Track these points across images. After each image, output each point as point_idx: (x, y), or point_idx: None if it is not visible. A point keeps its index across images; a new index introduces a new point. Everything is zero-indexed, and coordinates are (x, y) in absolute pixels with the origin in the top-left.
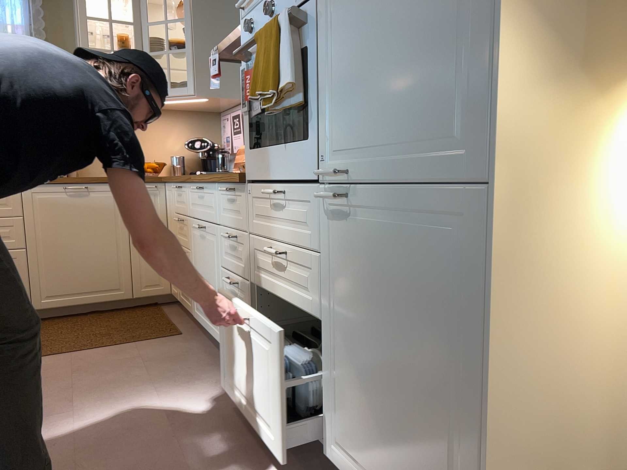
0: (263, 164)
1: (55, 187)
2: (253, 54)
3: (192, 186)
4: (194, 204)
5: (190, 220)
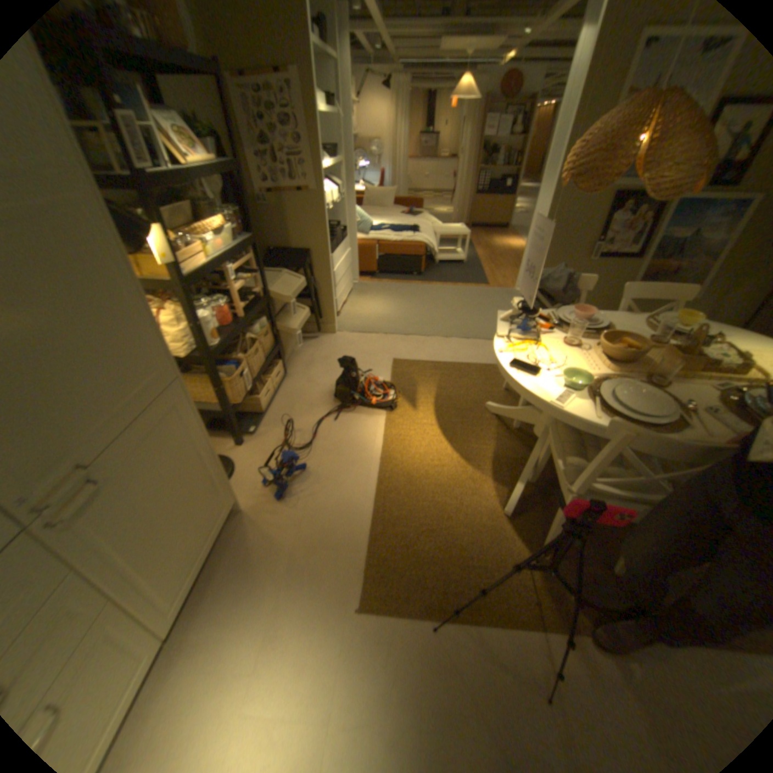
0: None
1: None
2: None
3: None
4: None
5: None
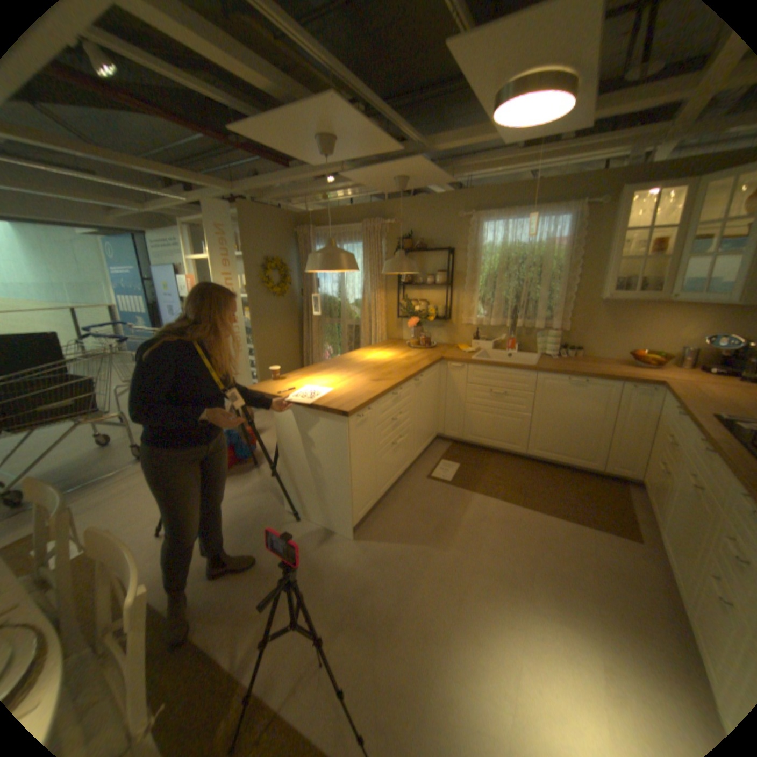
0: None
1: (561, 377)
2: None
3: (701, 433)
4: (697, 450)
5: (686, 457)
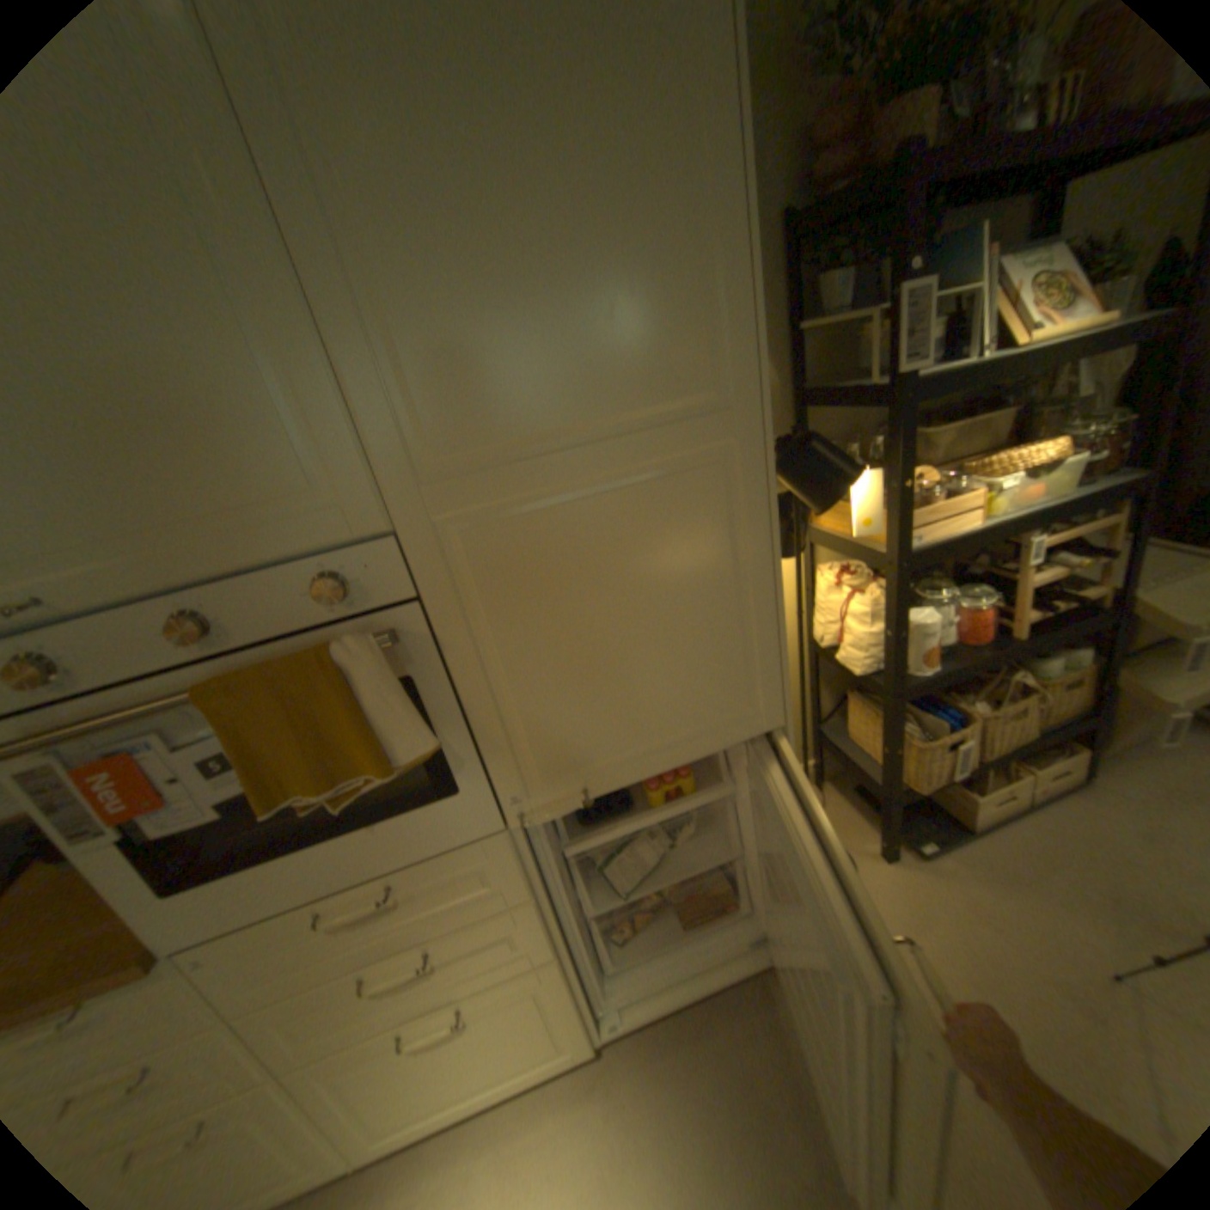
0: (257, 894)
1: None
2: (113, 732)
3: None
4: None
5: None
